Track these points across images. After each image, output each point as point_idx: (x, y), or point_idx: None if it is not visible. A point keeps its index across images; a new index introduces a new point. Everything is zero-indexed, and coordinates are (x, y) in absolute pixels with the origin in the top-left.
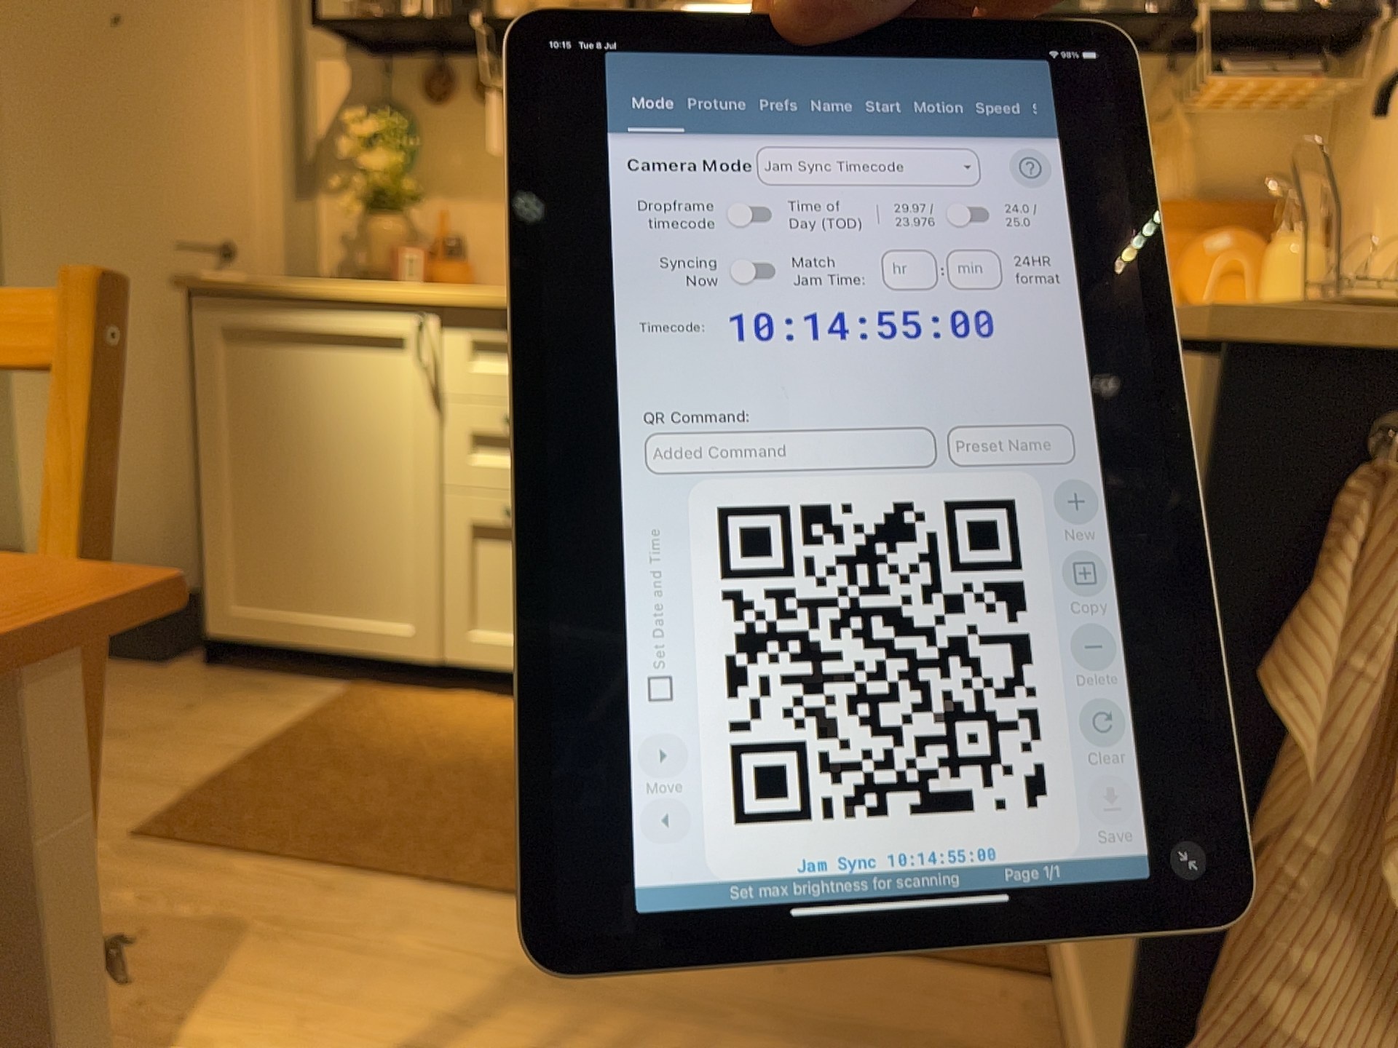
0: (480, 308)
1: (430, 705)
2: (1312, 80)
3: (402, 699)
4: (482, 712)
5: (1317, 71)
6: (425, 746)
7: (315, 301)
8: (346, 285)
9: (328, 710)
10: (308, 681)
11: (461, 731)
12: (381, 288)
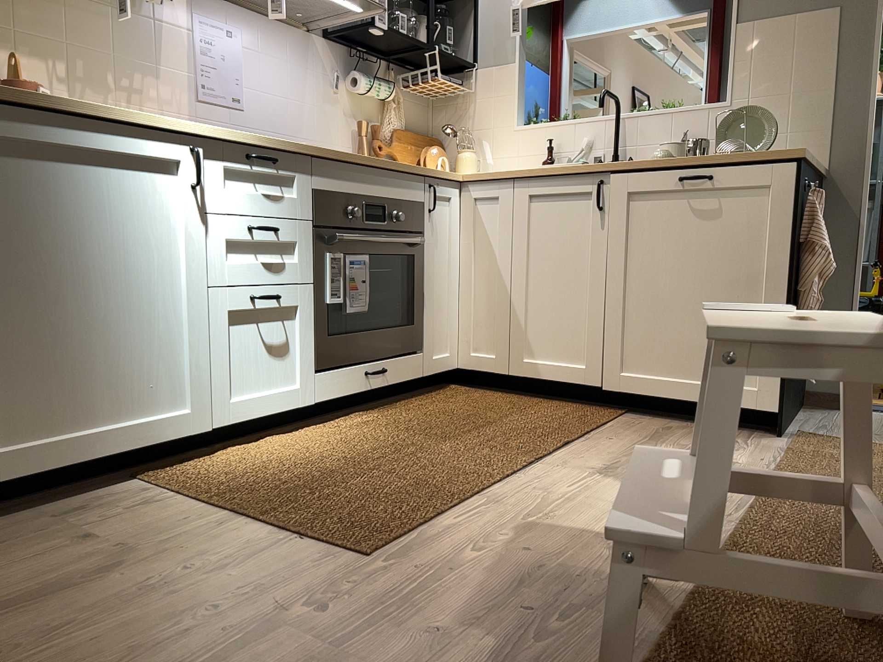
0: (233, 145)
1: (224, 459)
2: (461, 88)
3: (195, 467)
4: (259, 450)
5: (460, 84)
6: (305, 464)
7: (99, 123)
8: (121, 113)
9: (190, 483)
10: (95, 491)
11: (292, 455)
12: (162, 120)
